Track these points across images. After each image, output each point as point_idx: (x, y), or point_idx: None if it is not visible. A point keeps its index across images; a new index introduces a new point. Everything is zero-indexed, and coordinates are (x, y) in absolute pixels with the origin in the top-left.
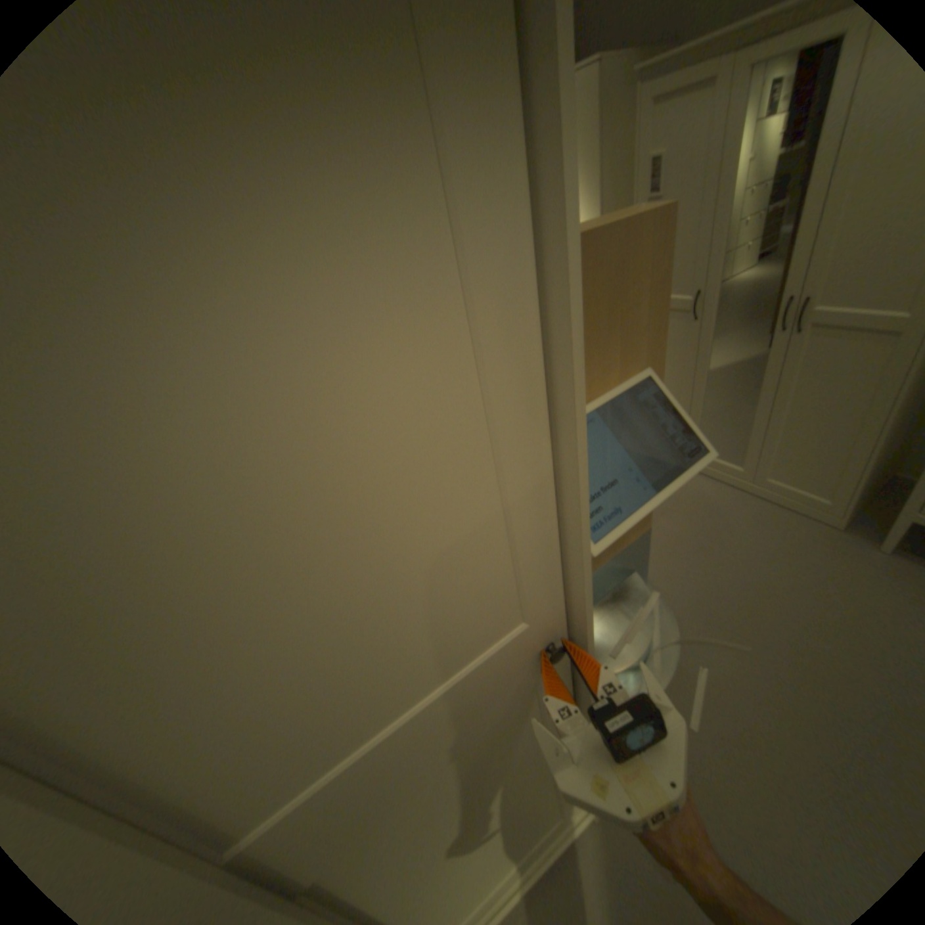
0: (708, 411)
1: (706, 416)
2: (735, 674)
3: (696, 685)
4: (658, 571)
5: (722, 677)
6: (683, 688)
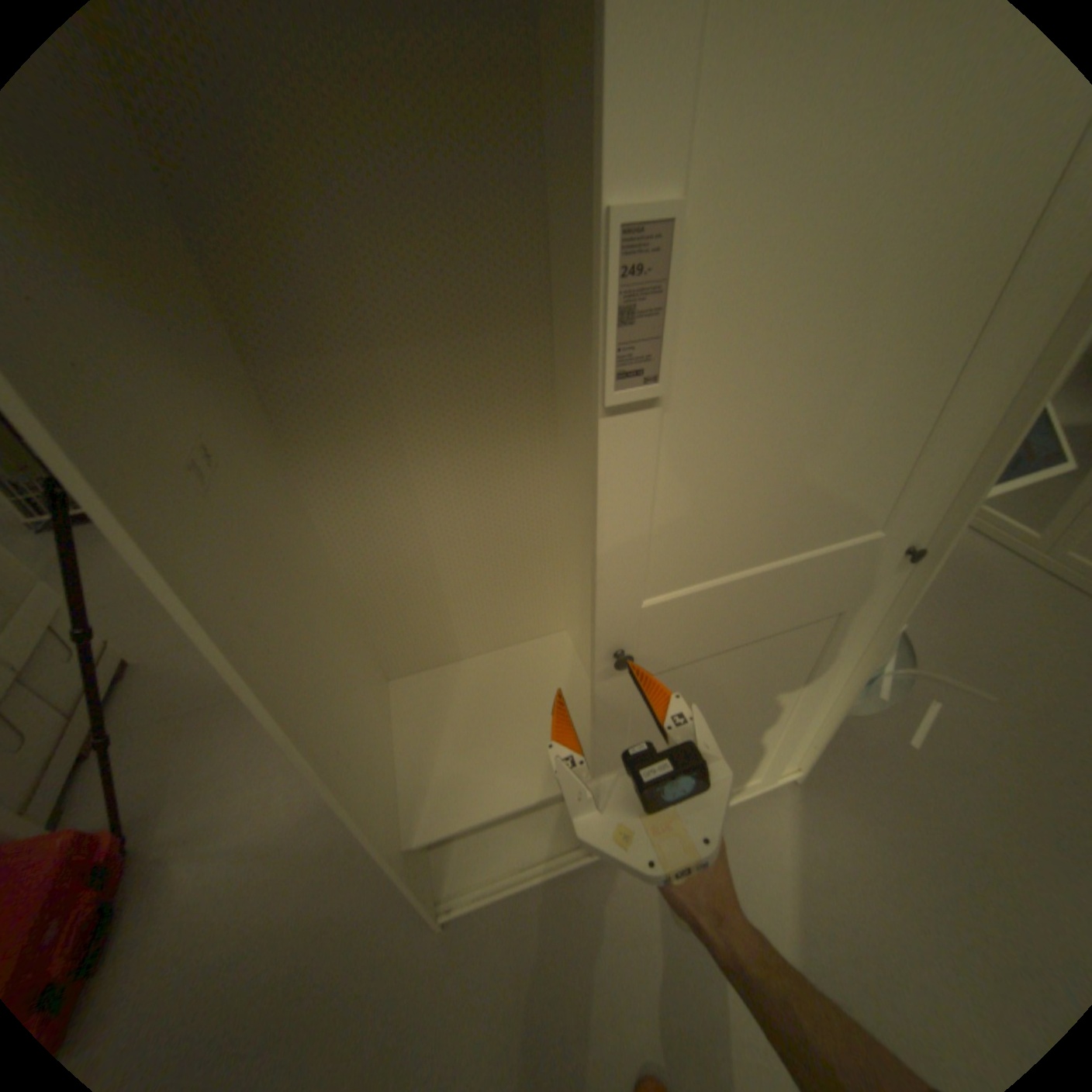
0: None
1: None
2: (973, 717)
3: (927, 714)
4: None
5: (958, 716)
6: (911, 713)
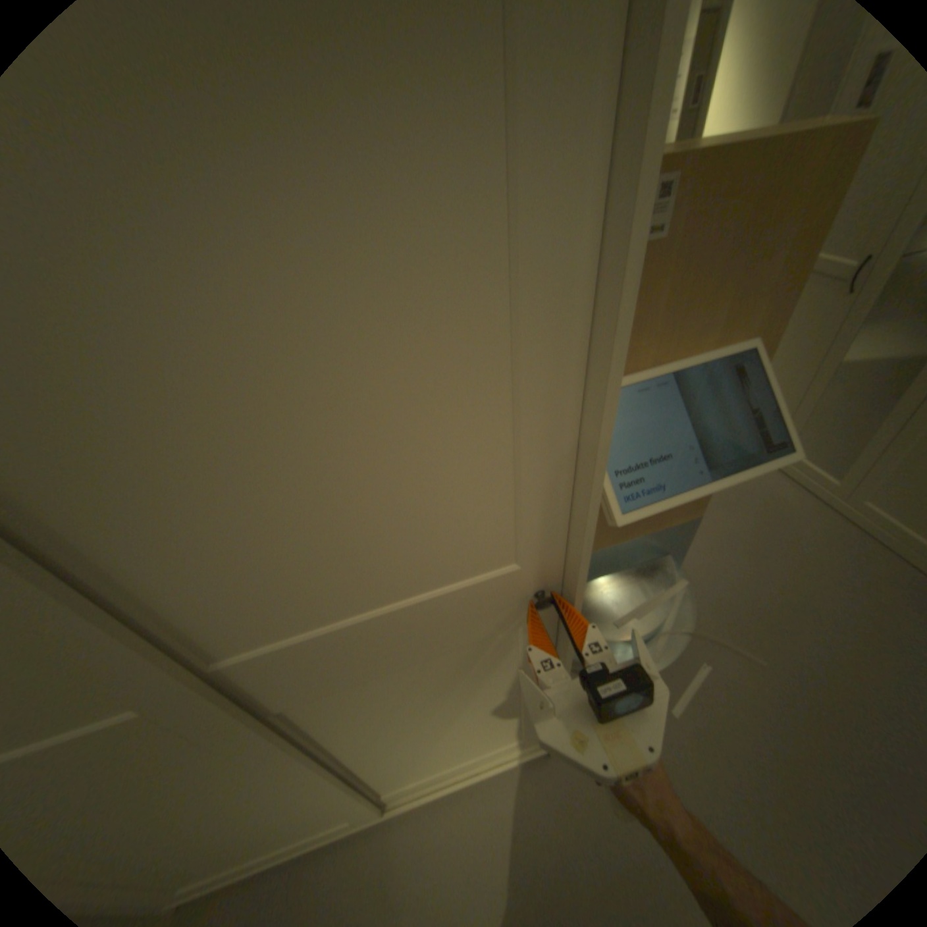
0: (827, 408)
1: (822, 413)
2: (741, 682)
3: (695, 678)
4: (698, 561)
5: (725, 680)
6: (680, 677)
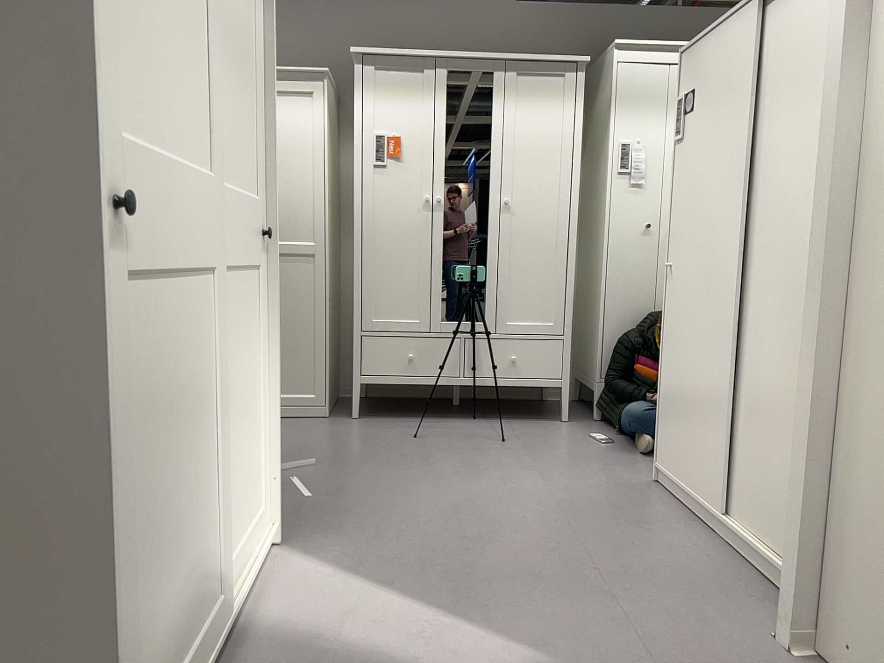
0: None
1: None
2: (313, 474)
3: (293, 485)
4: None
5: (306, 477)
6: (285, 489)
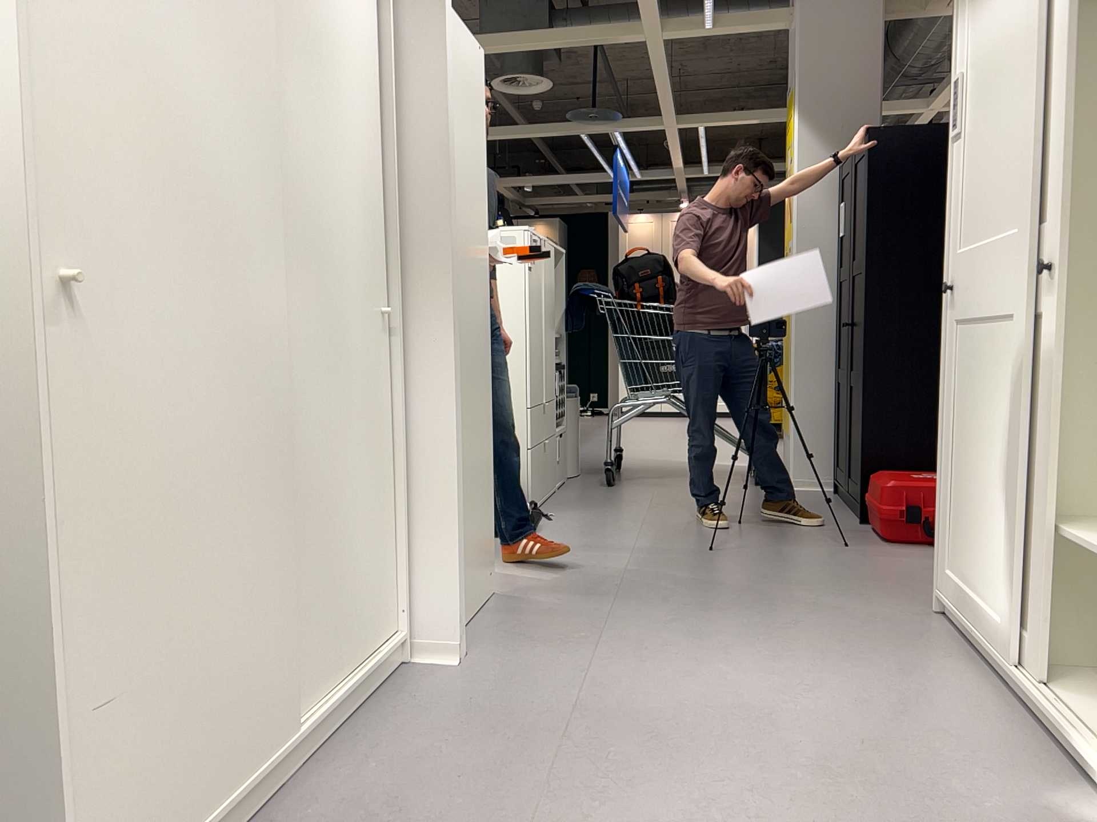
0: None
1: None
2: None
3: None
4: None
5: None
6: None
